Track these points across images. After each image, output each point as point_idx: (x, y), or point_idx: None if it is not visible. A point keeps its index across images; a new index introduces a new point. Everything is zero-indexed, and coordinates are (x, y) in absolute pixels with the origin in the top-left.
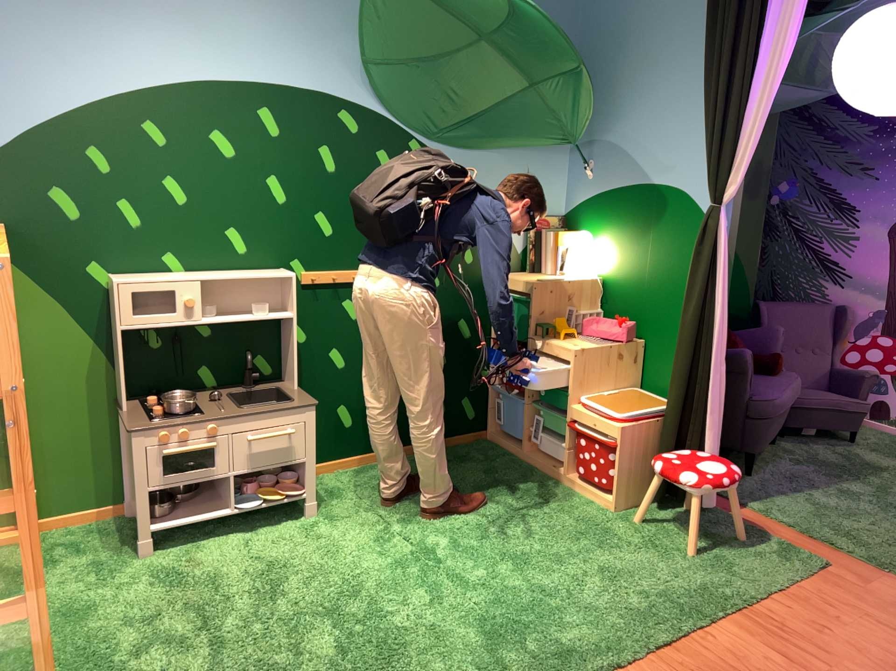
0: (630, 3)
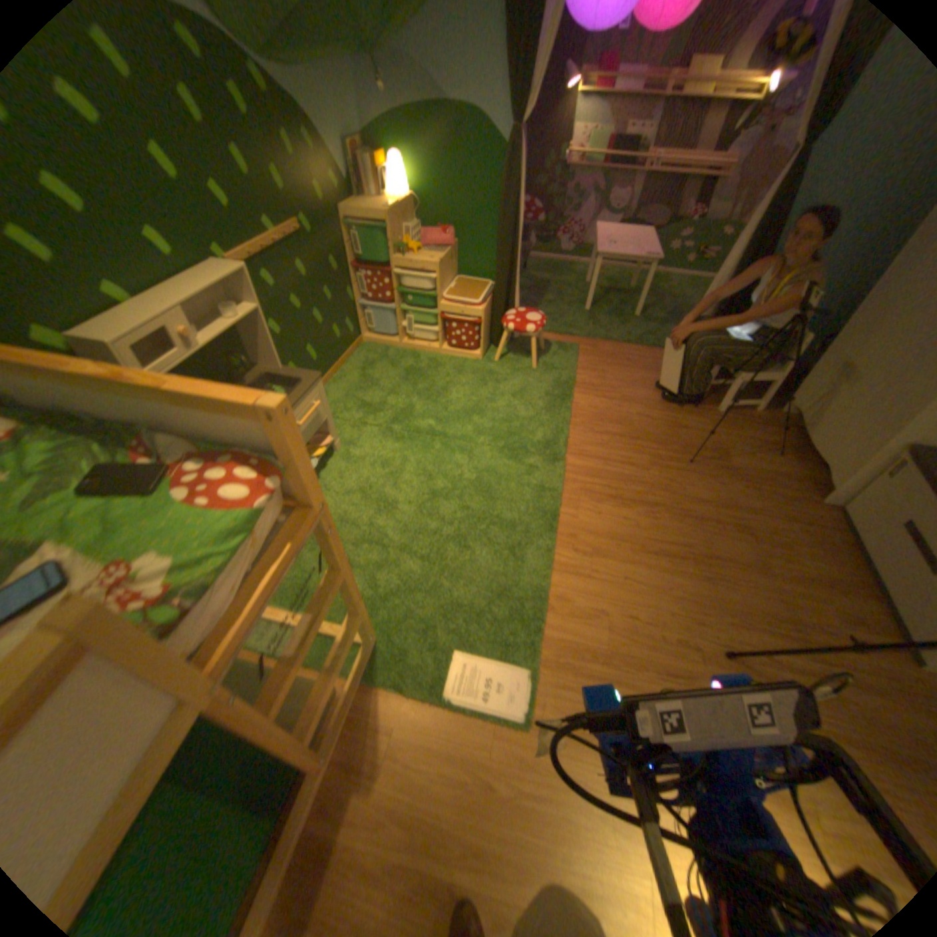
0: None
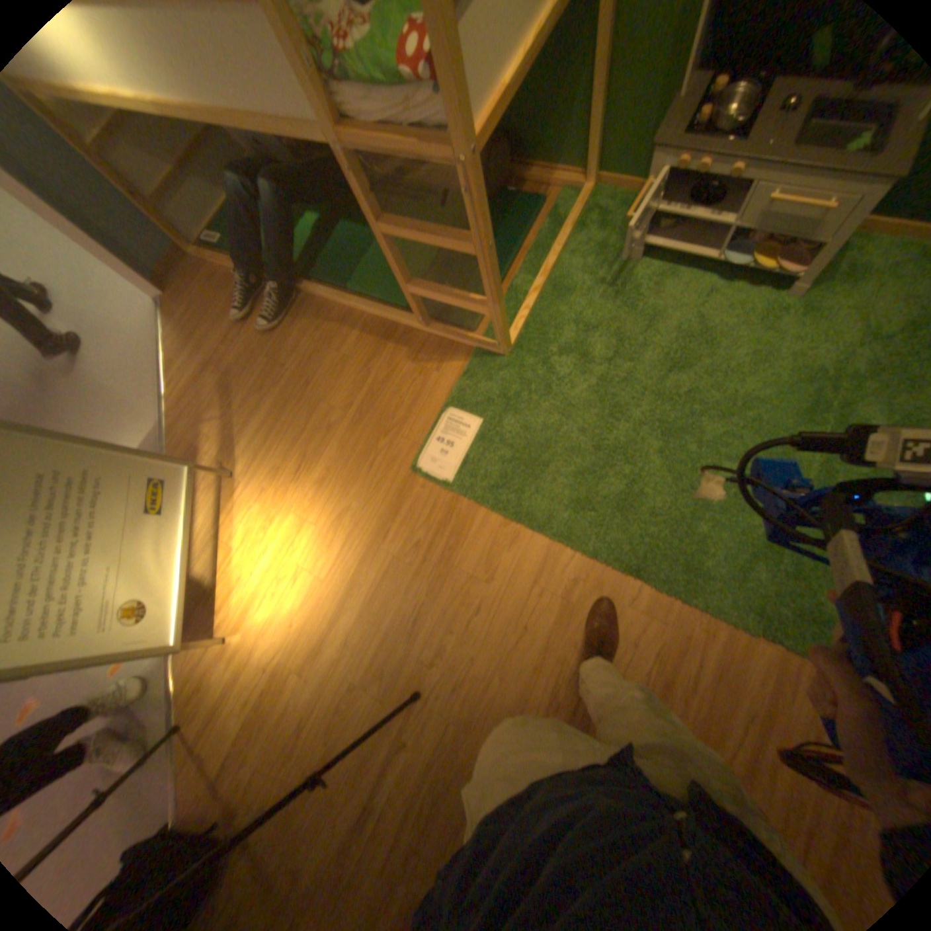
0: None
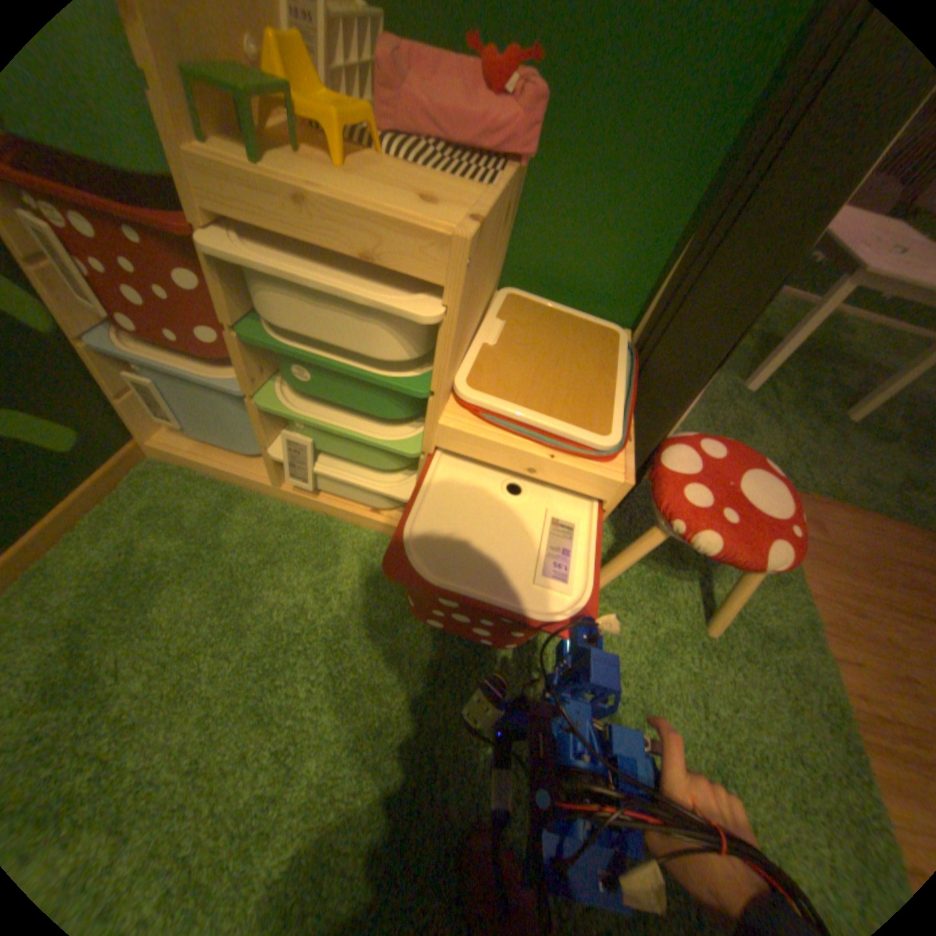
0: None
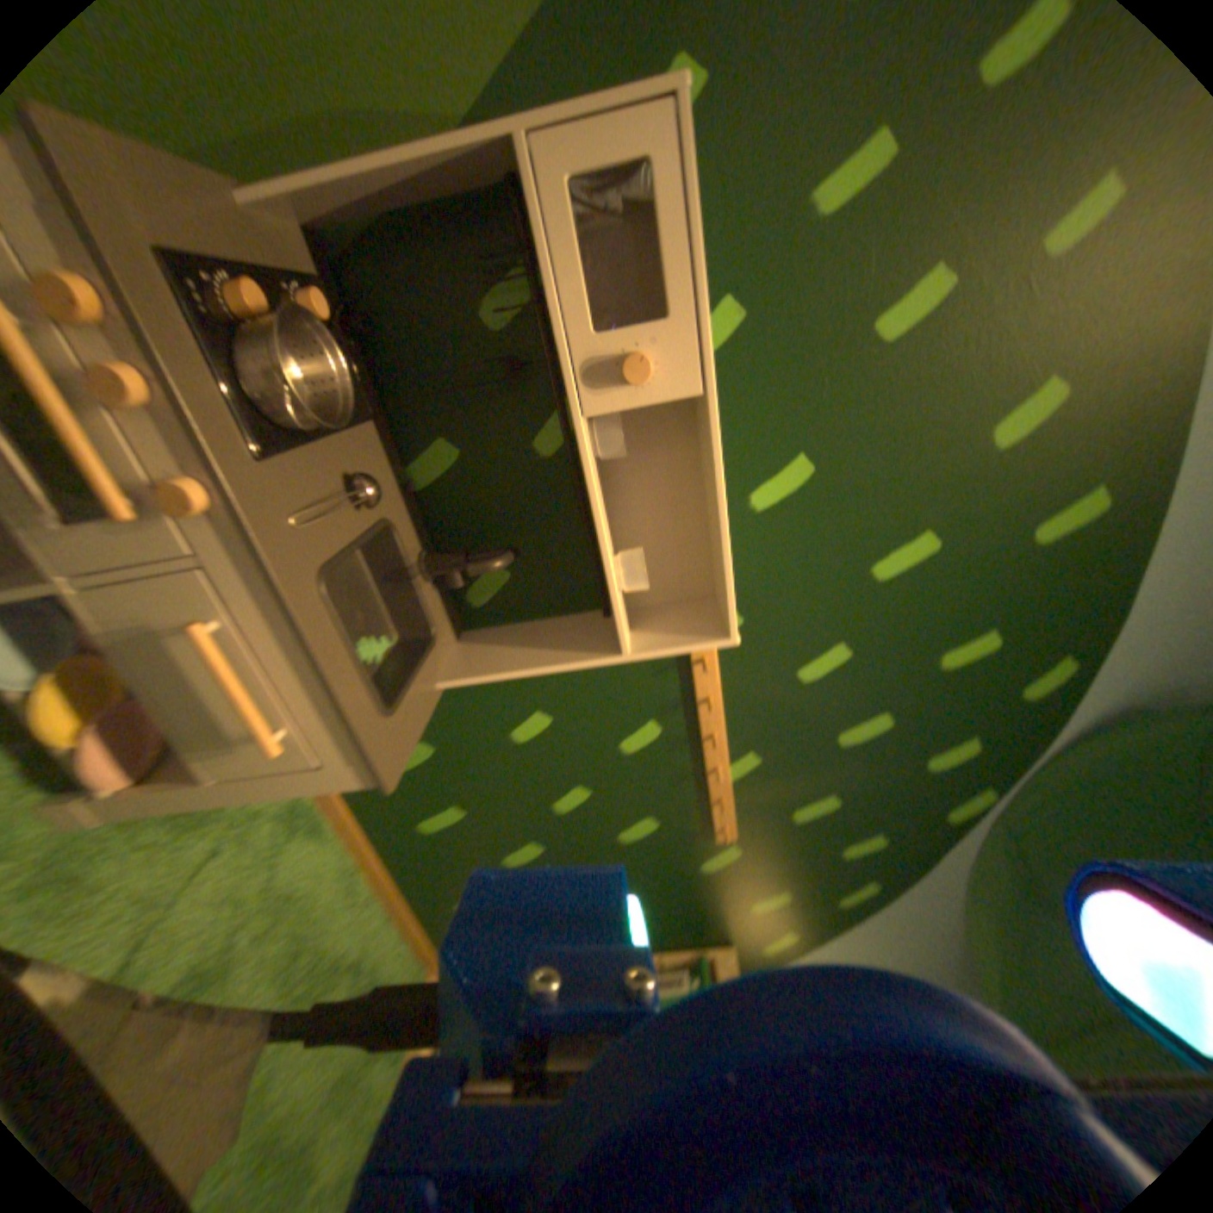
0: None
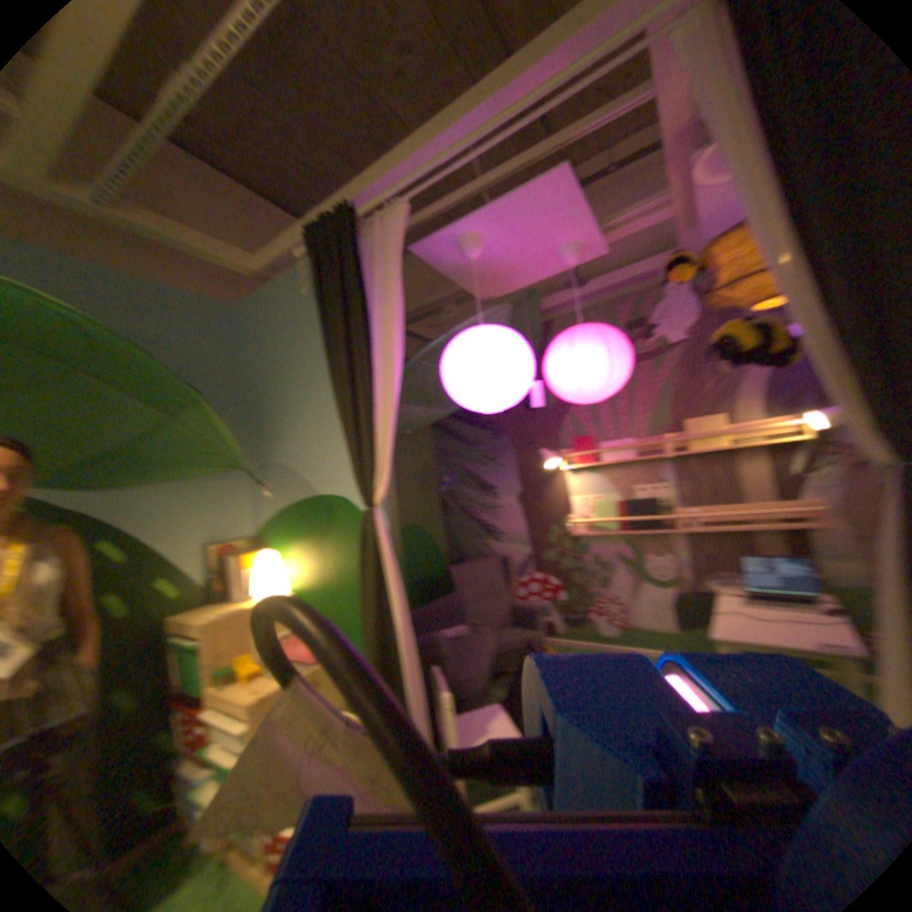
0: (276, 337)
